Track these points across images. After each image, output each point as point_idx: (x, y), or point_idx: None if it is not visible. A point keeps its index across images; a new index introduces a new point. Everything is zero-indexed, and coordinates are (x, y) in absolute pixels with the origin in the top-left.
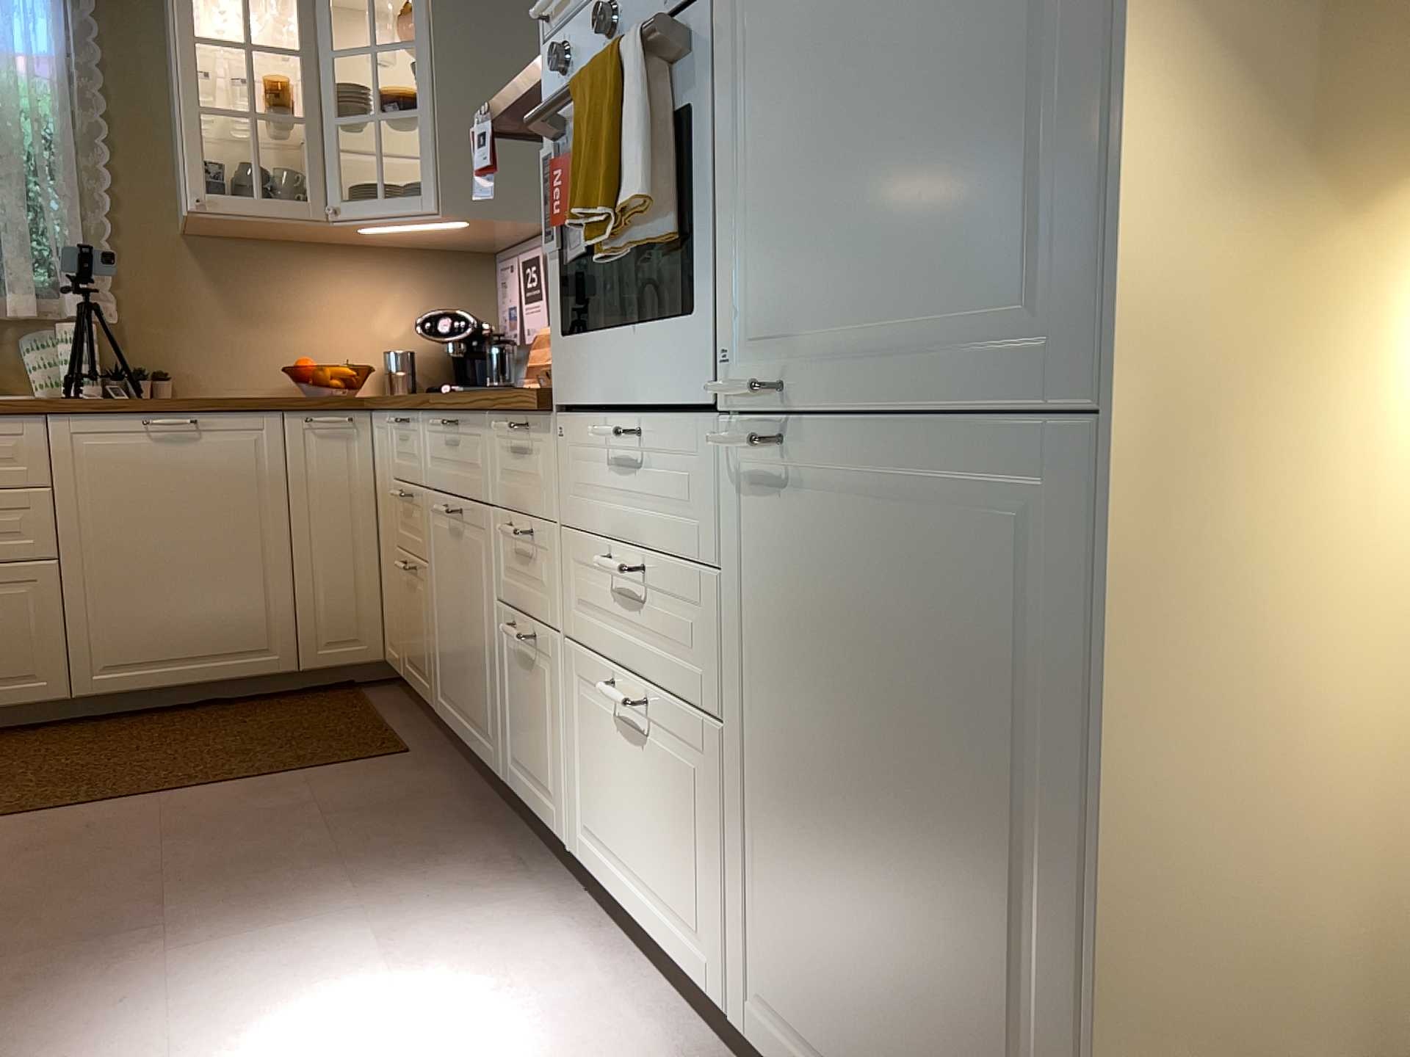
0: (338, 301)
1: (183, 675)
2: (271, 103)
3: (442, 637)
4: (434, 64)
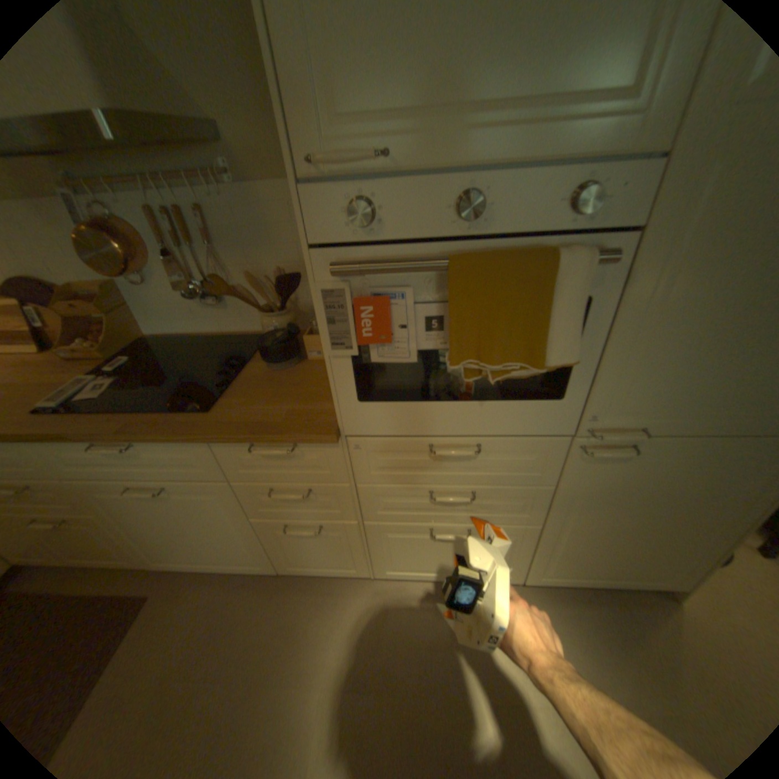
0: None
1: None
2: None
3: (146, 542)
4: None
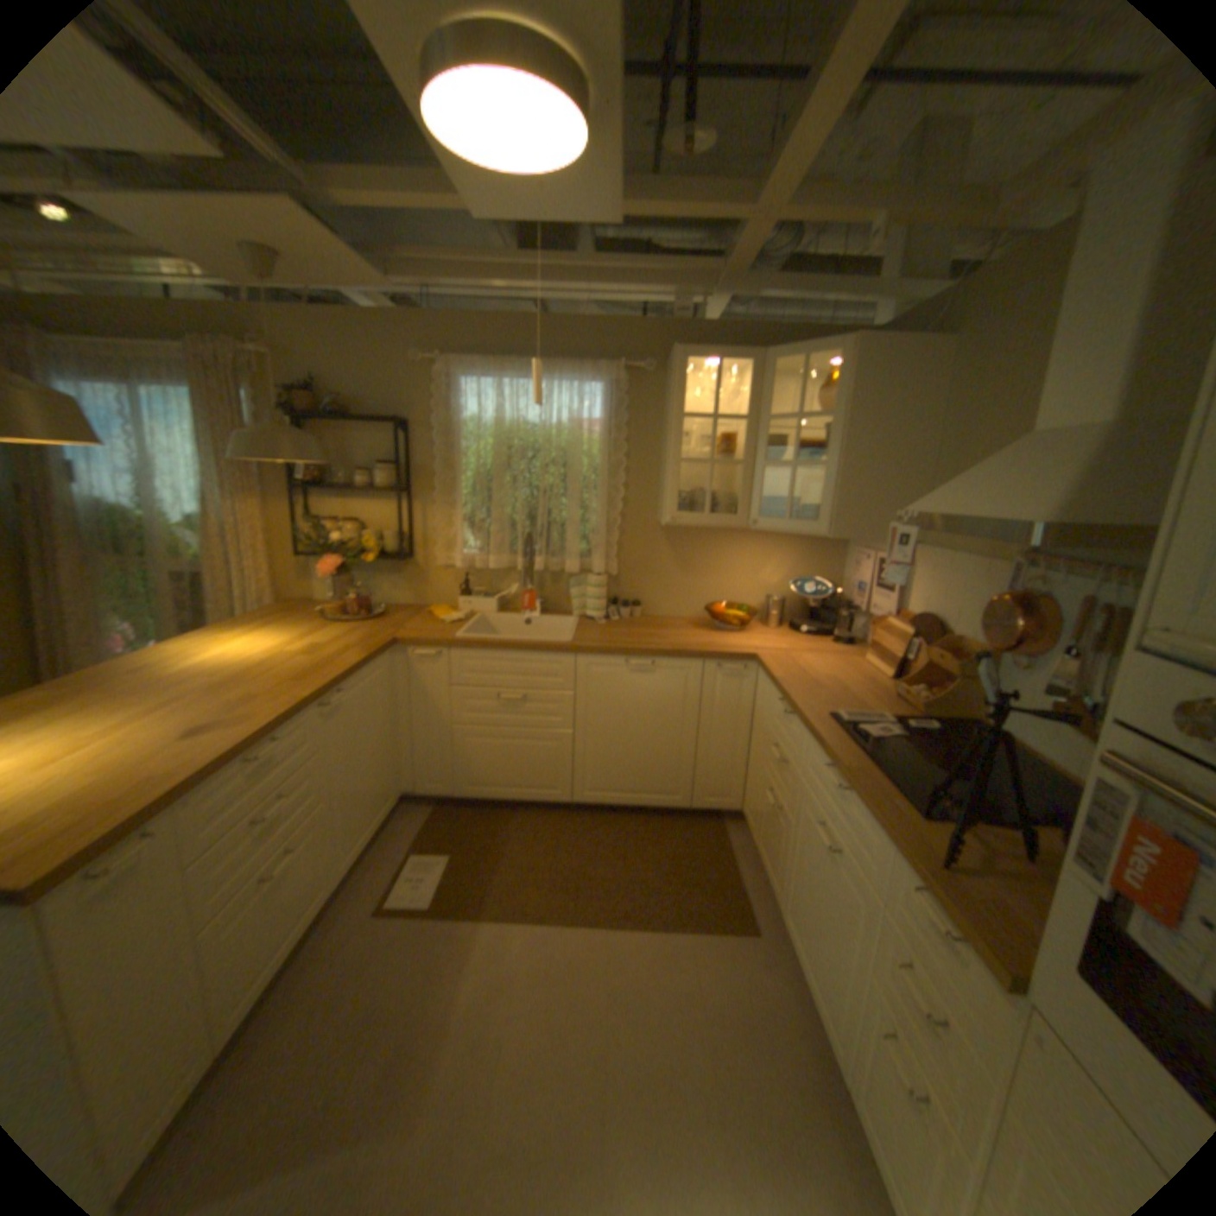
0: (742, 561)
1: (629, 800)
2: (723, 445)
3: (799, 889)
4: (847, 430)
